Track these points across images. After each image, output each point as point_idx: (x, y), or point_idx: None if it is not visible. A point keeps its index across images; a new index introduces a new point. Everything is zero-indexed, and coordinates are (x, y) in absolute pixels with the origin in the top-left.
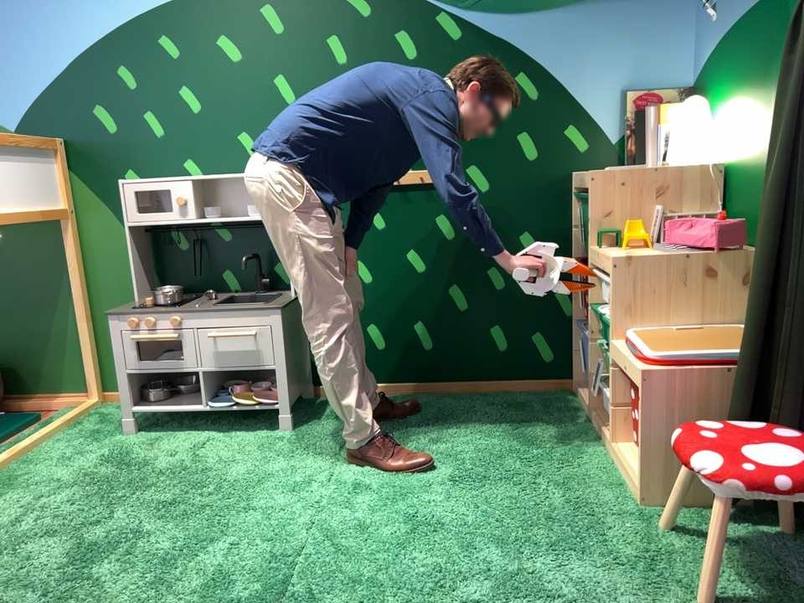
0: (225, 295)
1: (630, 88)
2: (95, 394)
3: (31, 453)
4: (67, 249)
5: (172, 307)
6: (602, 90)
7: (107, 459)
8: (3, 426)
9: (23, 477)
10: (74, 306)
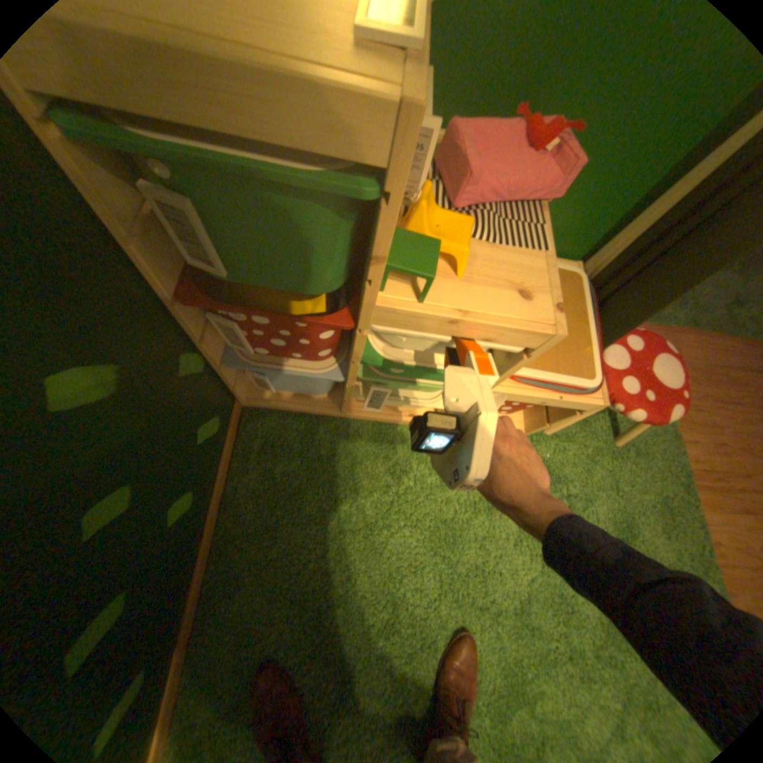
0: None
1: None
2: None
3: None
4: None
5: None
6: None
7: None
8: None
9: None
10: None
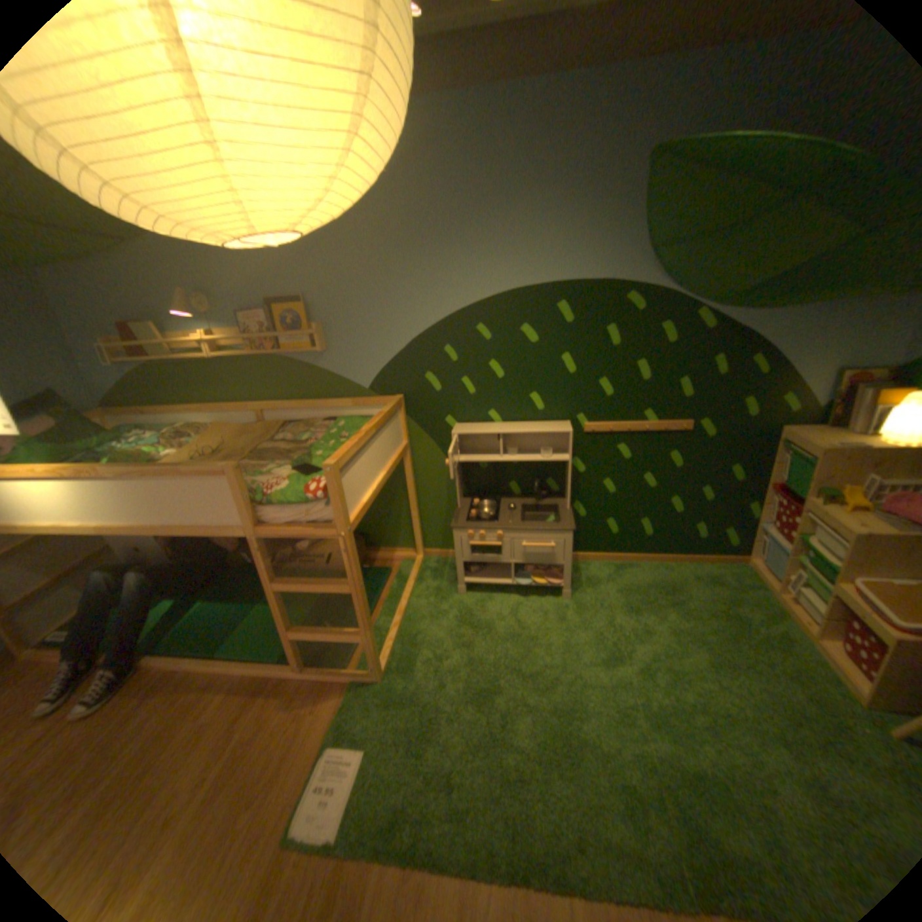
0: (515, 502)
1: (847, 367)
2: (420, 554)
3: (408, 611)
4: (402, 466)
5: (493, 523)
6: (822, 368)
7: (460, 621)
8: (375, 582)
9: (417, 637)
10: (409, 503)
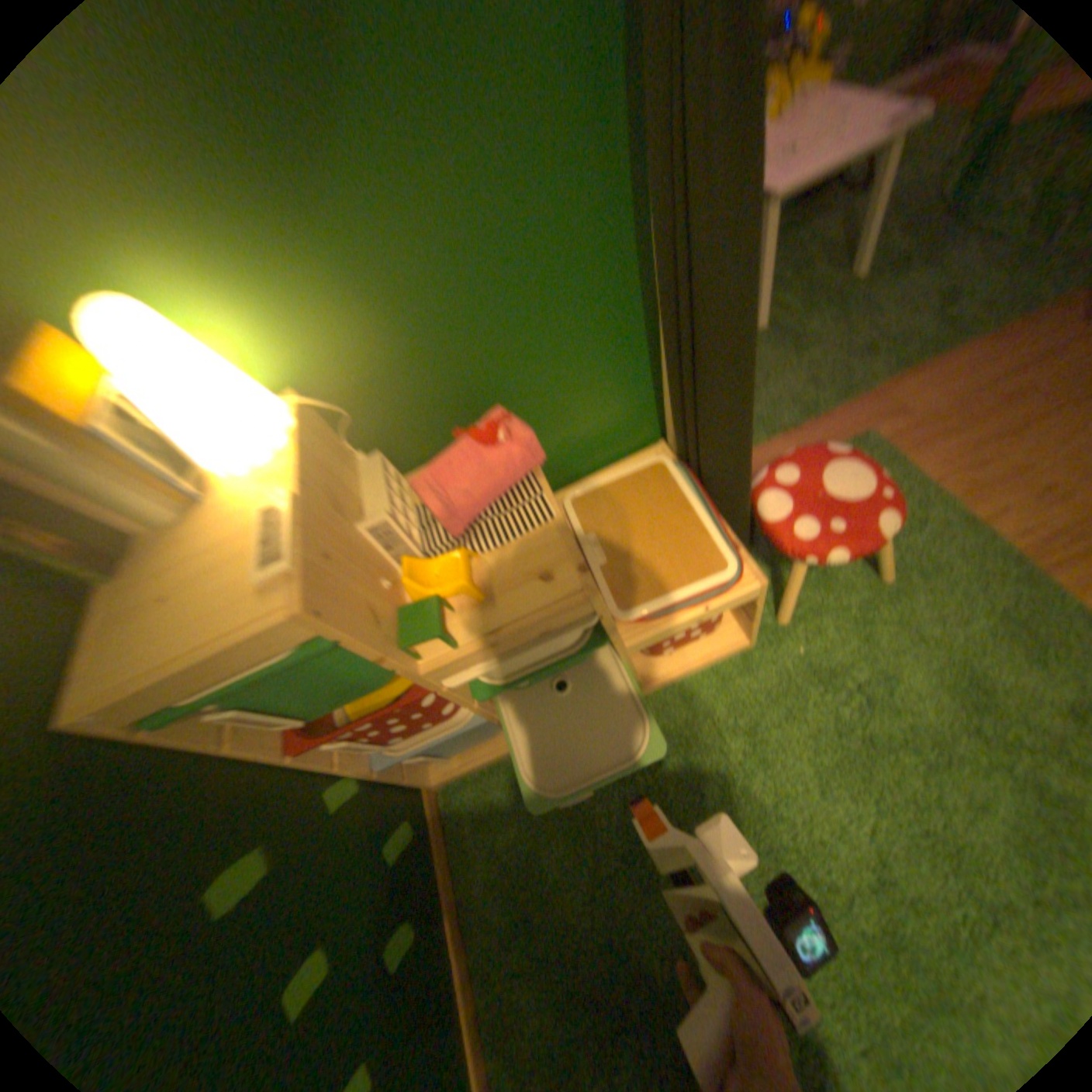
0: None
1: None
2: None
3: None
4: None
5: None
6: None
7: None
8: None
9: None
10: None
